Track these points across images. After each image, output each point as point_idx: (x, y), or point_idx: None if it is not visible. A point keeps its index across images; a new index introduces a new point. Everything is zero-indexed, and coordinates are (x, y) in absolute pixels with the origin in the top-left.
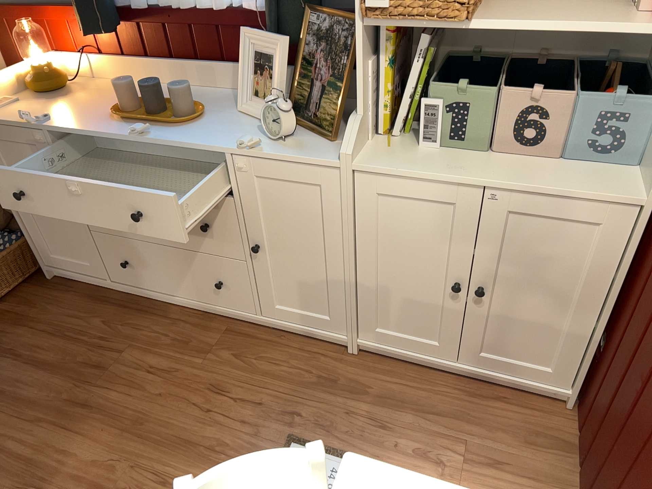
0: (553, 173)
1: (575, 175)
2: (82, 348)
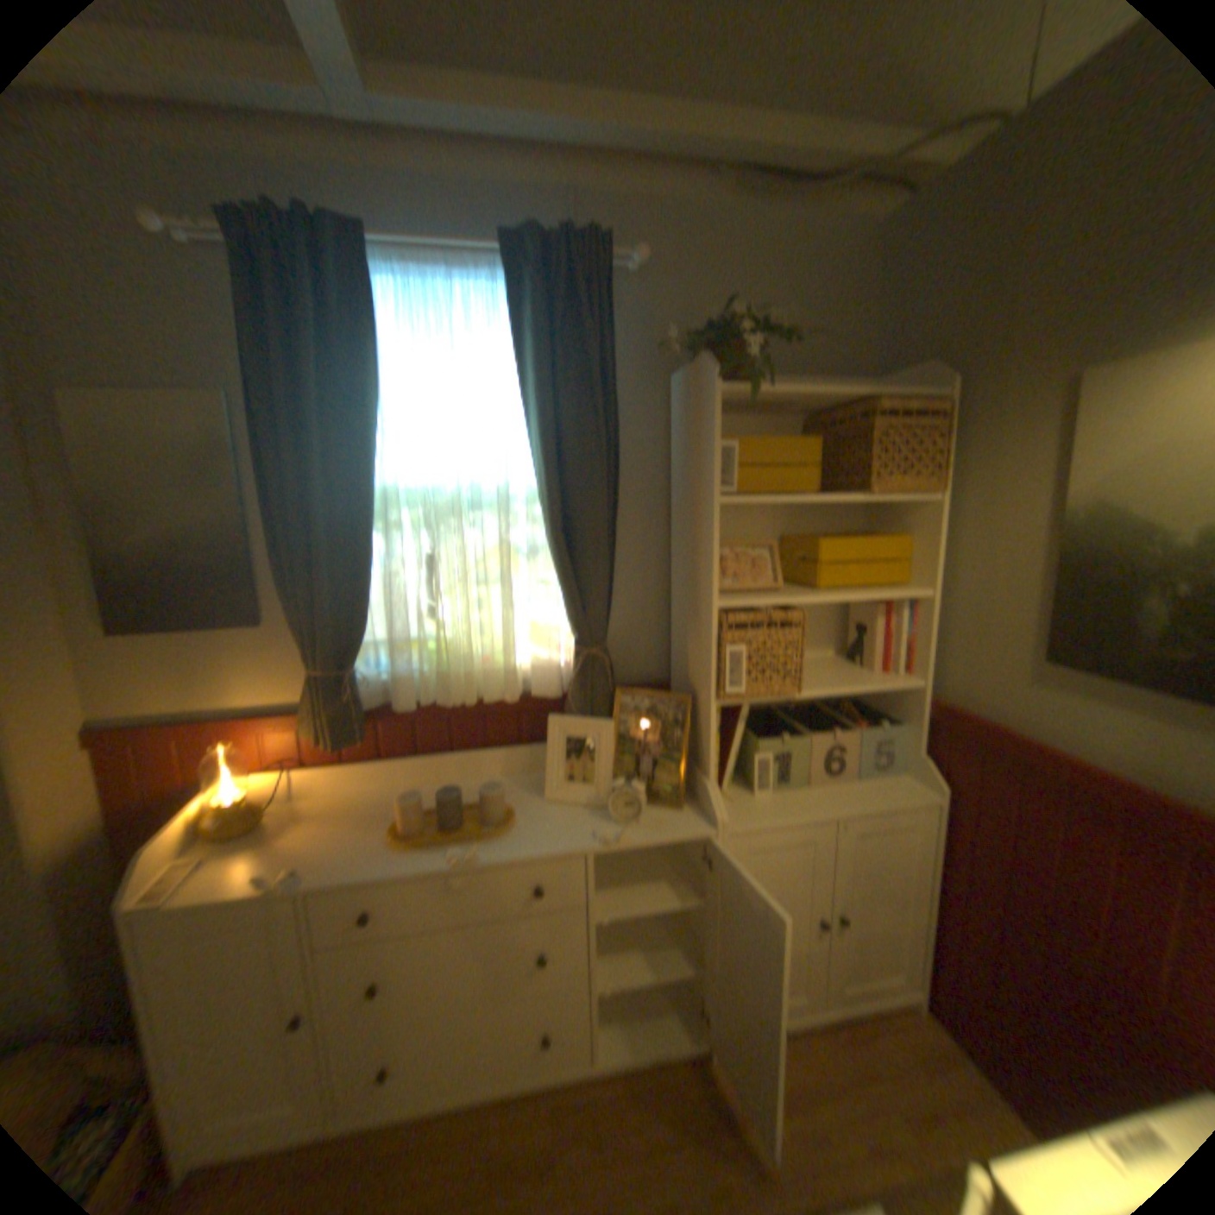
0: (870, 794)
1: (884, 791)
2: None
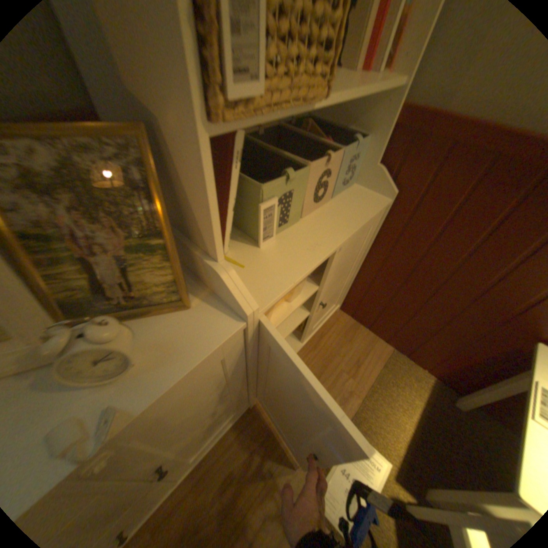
0: (346, 208)
1: (353, 202)
2: None
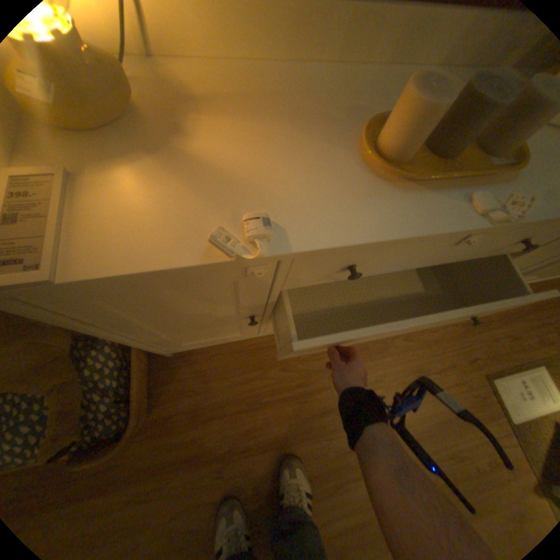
0: None
1: None
2: (291, 410)
